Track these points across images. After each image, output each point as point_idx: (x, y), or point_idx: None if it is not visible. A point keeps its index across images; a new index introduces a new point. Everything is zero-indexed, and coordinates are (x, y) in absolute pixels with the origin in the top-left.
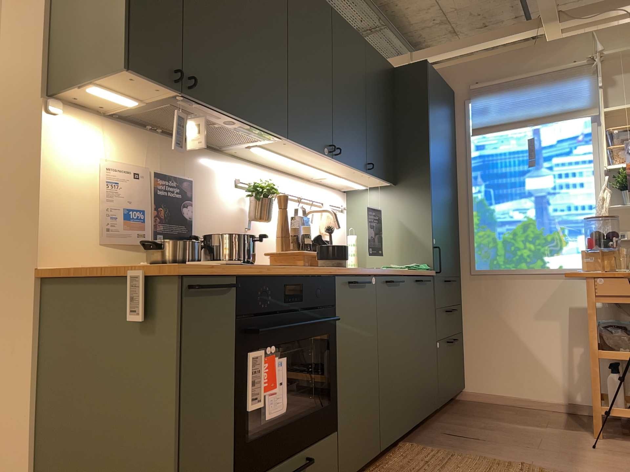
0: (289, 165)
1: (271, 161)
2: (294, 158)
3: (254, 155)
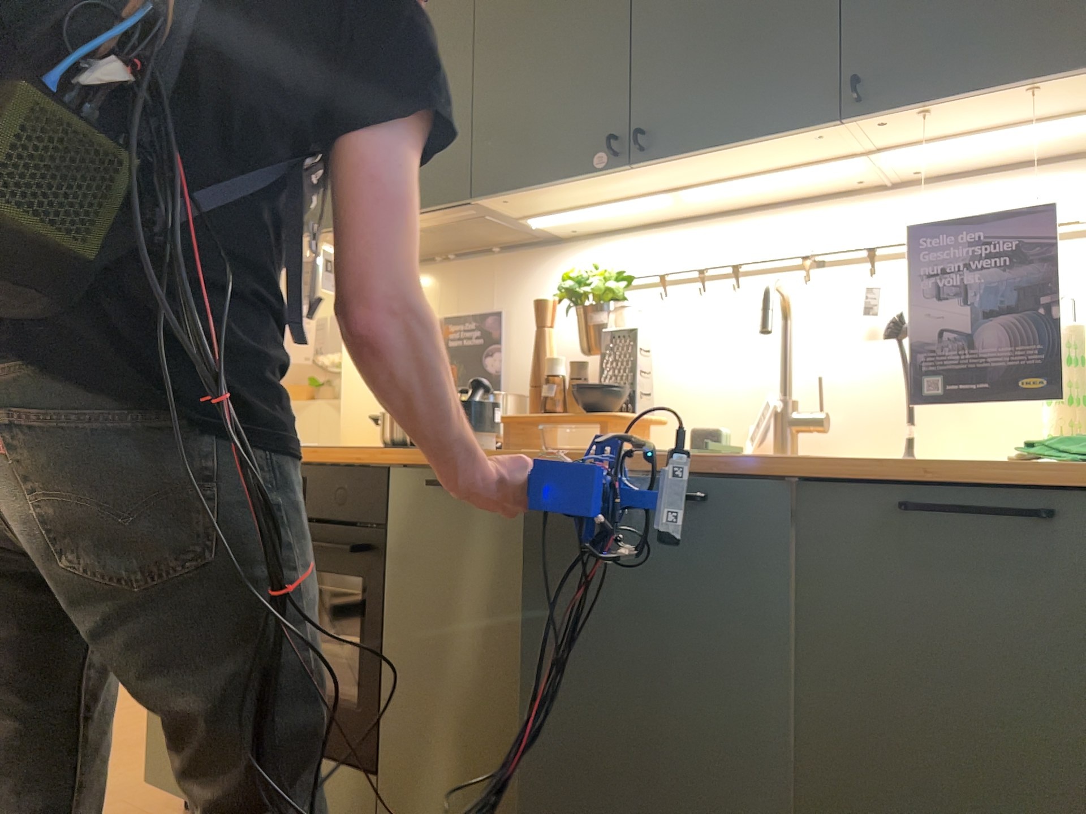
0: (696, 201)
1: (667, 212)
2: (628, 198)
3: (617, 220)
